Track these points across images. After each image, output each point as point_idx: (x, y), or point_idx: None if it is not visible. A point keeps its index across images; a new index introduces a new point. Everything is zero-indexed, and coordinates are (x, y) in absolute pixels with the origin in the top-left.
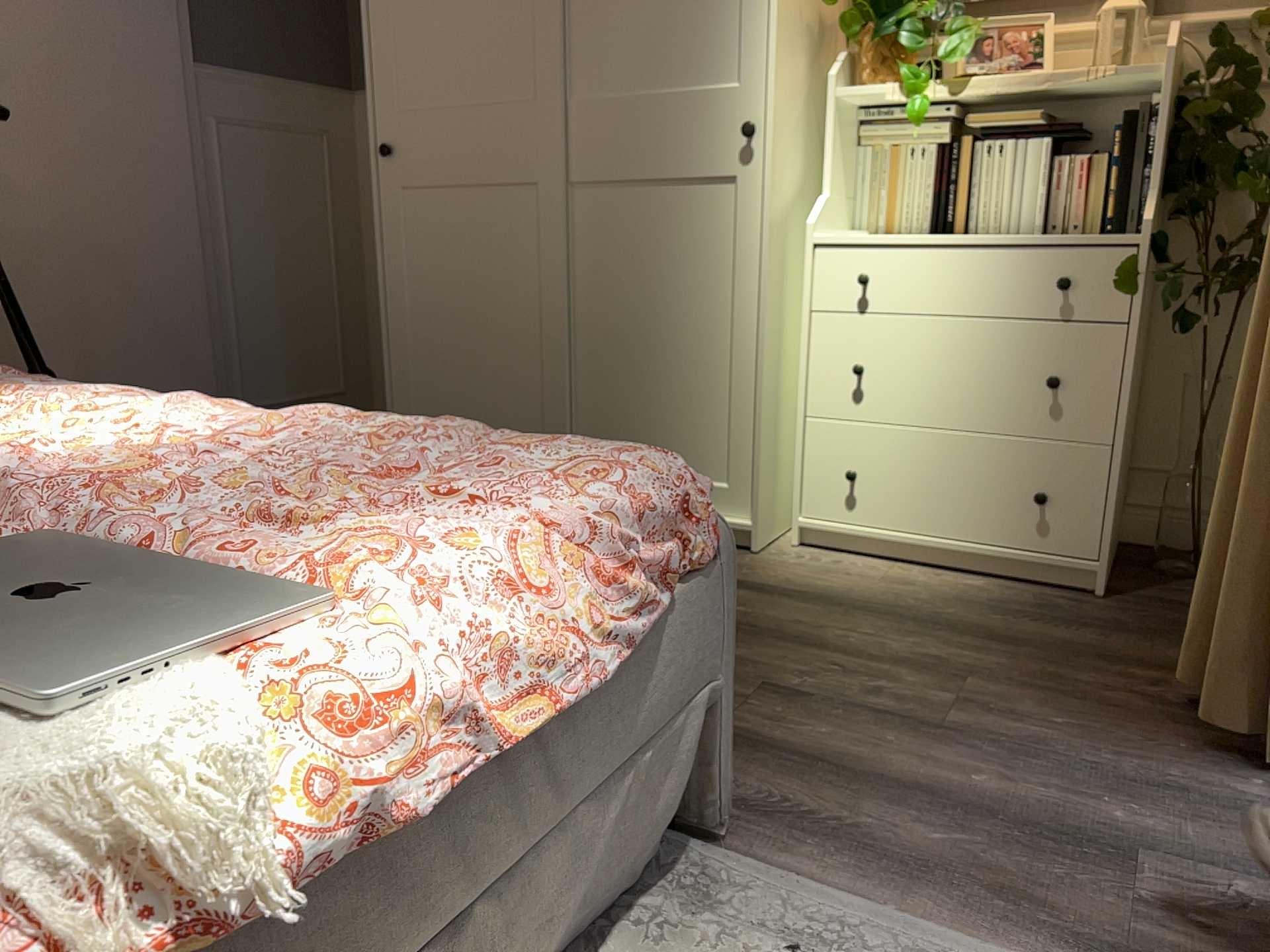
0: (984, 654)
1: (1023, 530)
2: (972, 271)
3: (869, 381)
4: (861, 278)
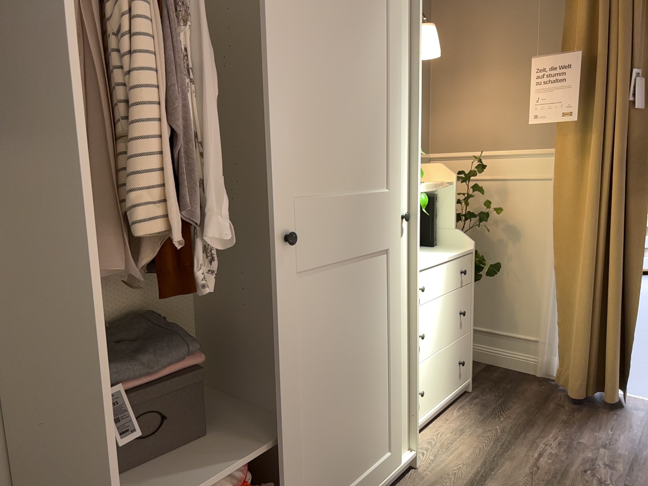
0: (544, 431)
1: (457, 380)
2: (444, 273)
3: (422, 340)
4: (424, 288)
